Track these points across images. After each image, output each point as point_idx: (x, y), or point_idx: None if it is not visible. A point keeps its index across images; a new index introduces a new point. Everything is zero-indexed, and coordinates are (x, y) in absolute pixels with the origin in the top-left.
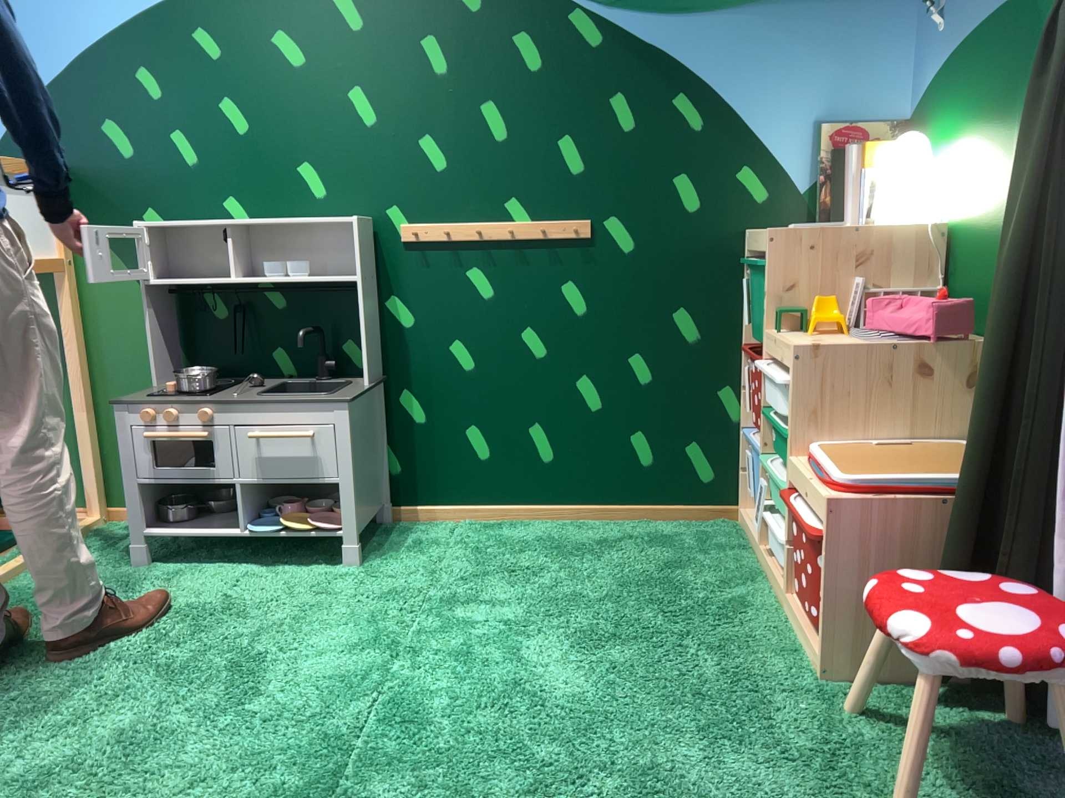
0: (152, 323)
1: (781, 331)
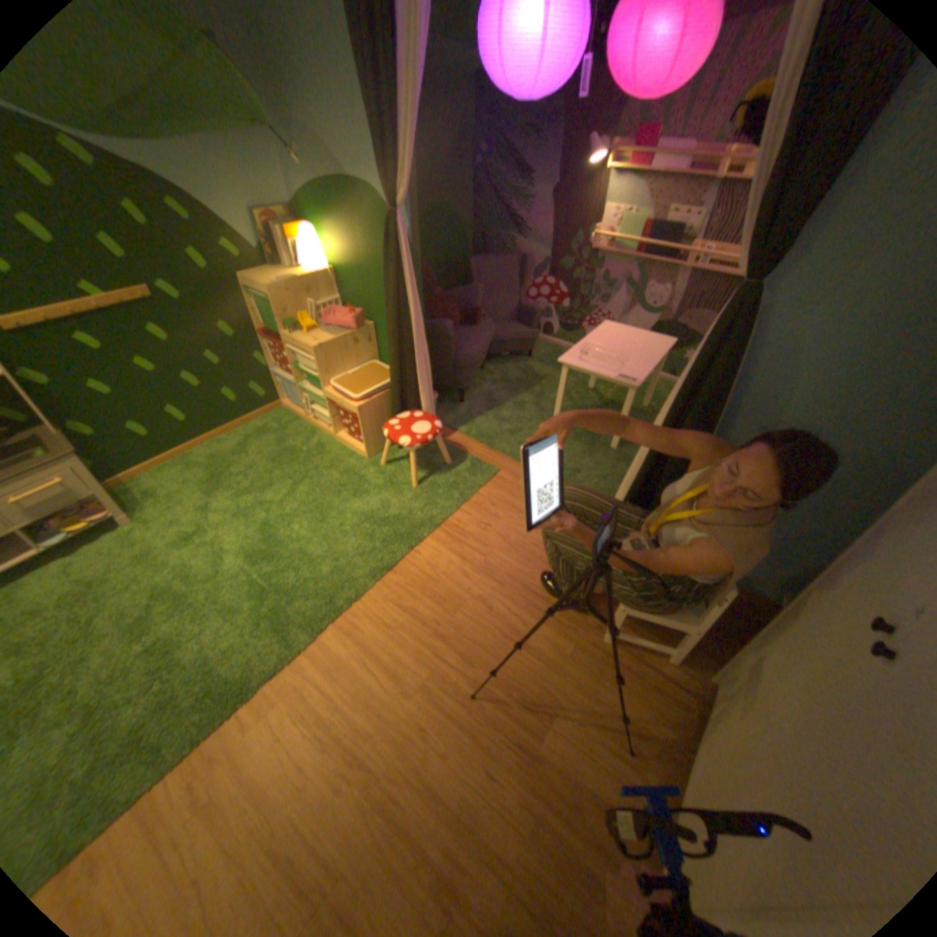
0: None
1: (290, 334)
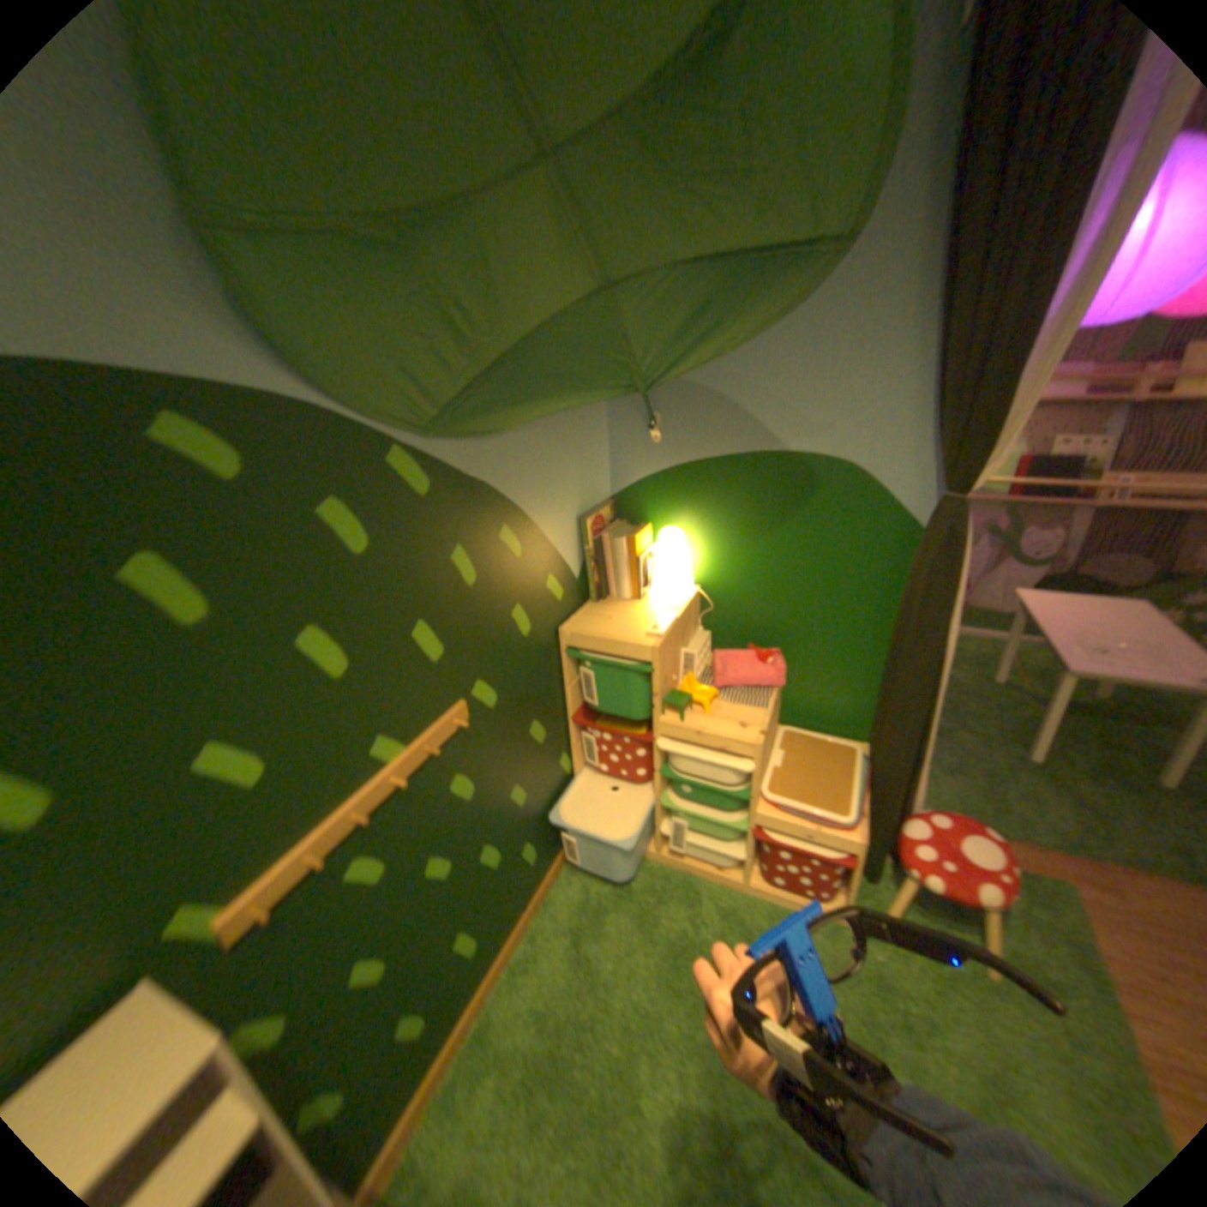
0: None
1: (680, 718)
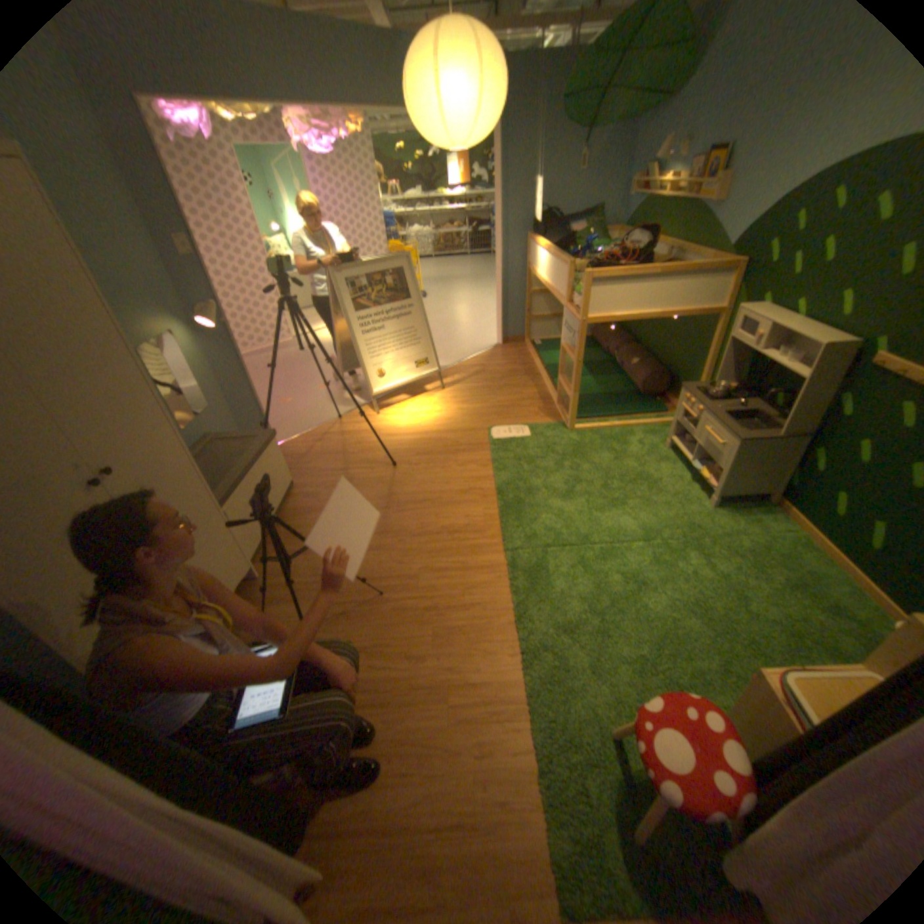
0: (742, 350)
1: None
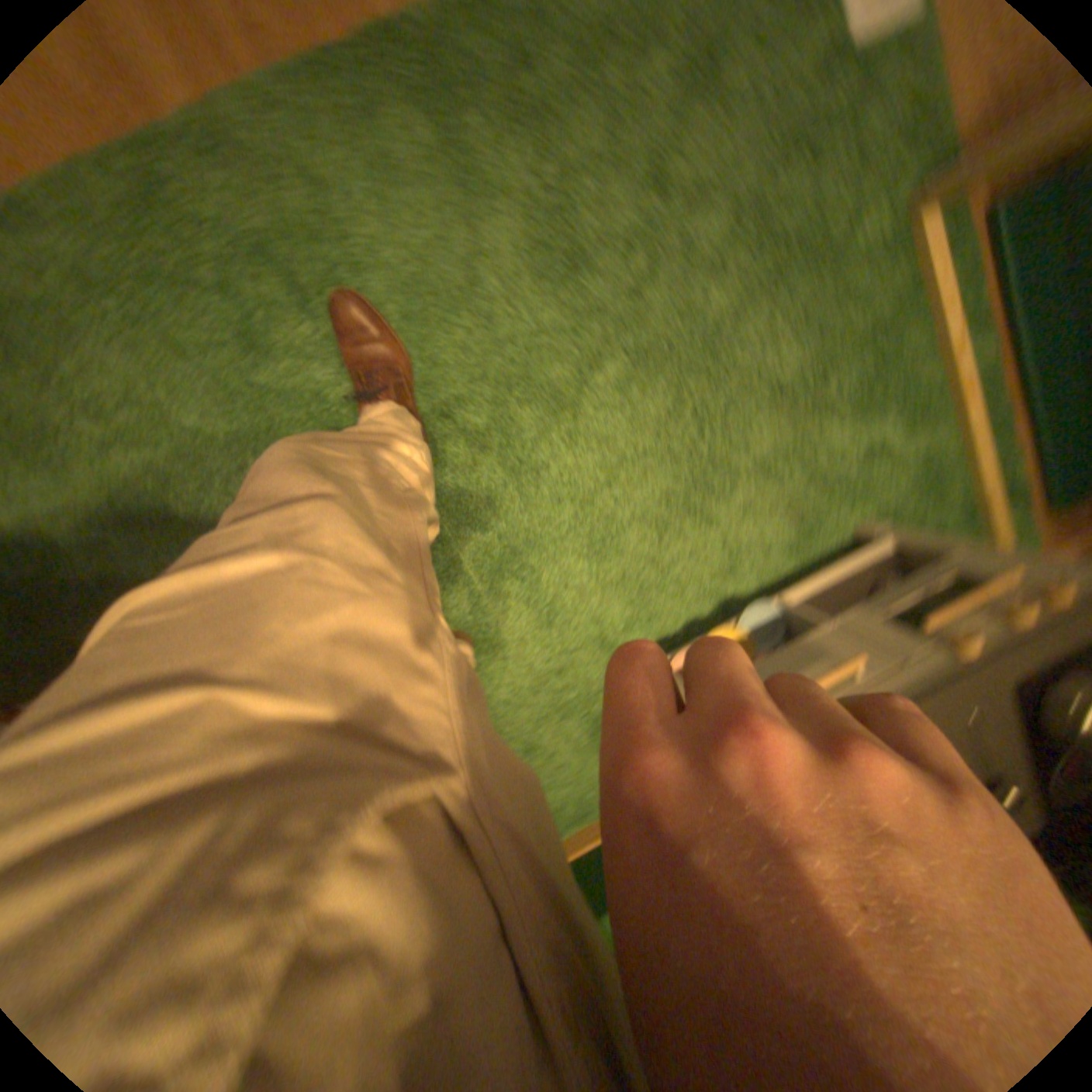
0: None
1: None
